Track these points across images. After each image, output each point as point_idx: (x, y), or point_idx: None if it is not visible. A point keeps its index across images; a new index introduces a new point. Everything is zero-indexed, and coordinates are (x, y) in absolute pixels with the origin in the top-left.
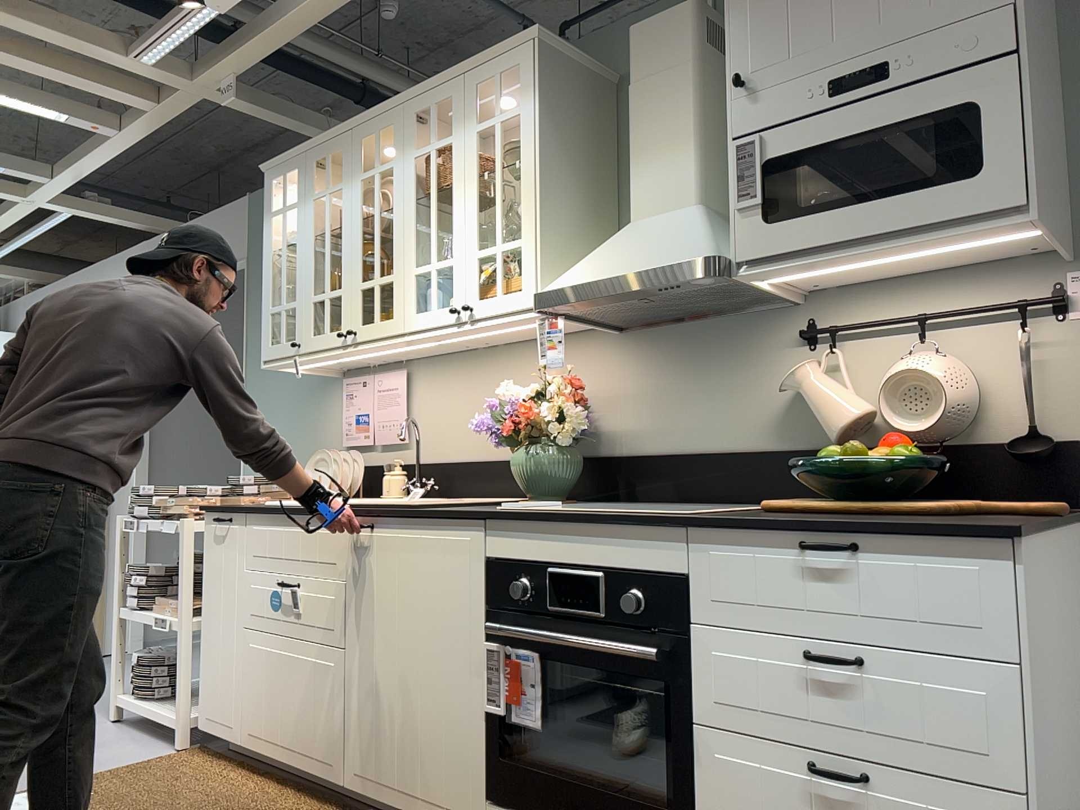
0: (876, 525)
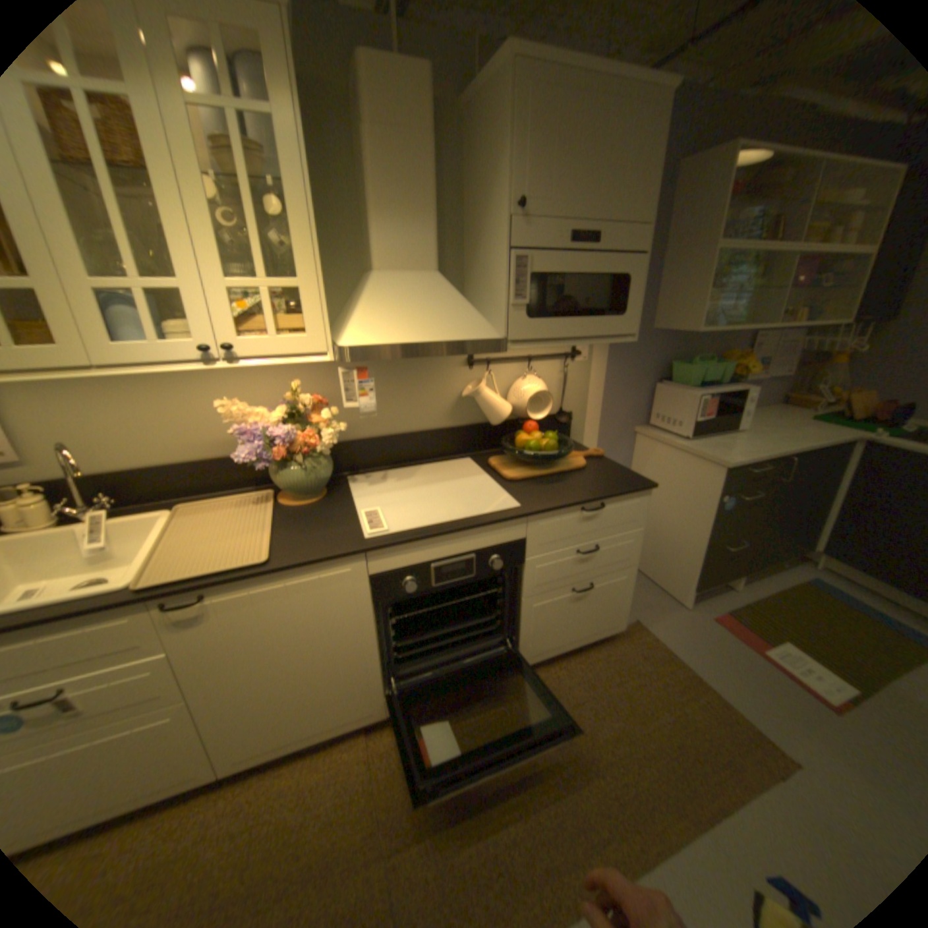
0: (615, 496)
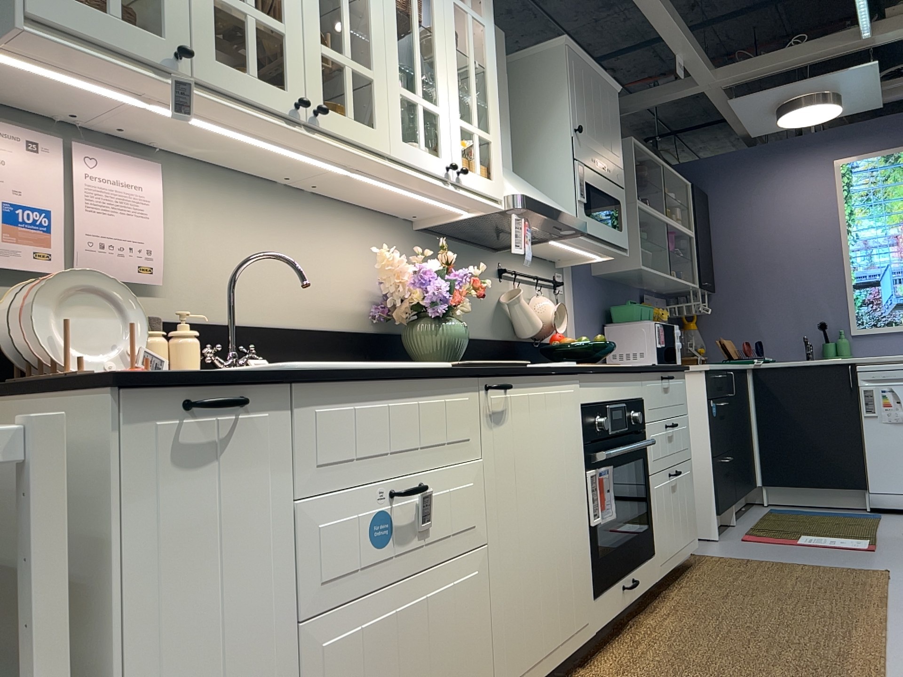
0: (676, 367)
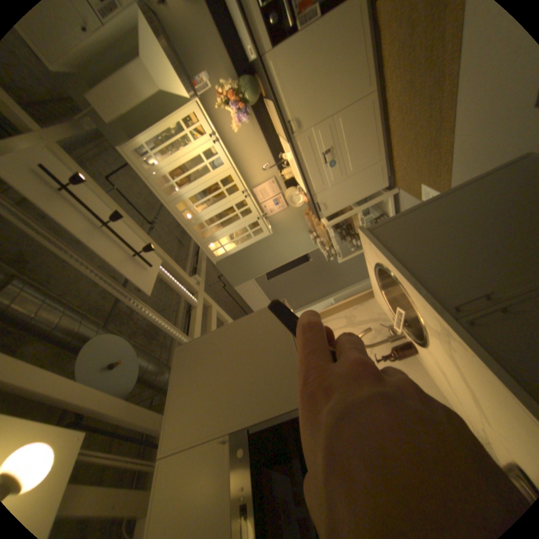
0: None
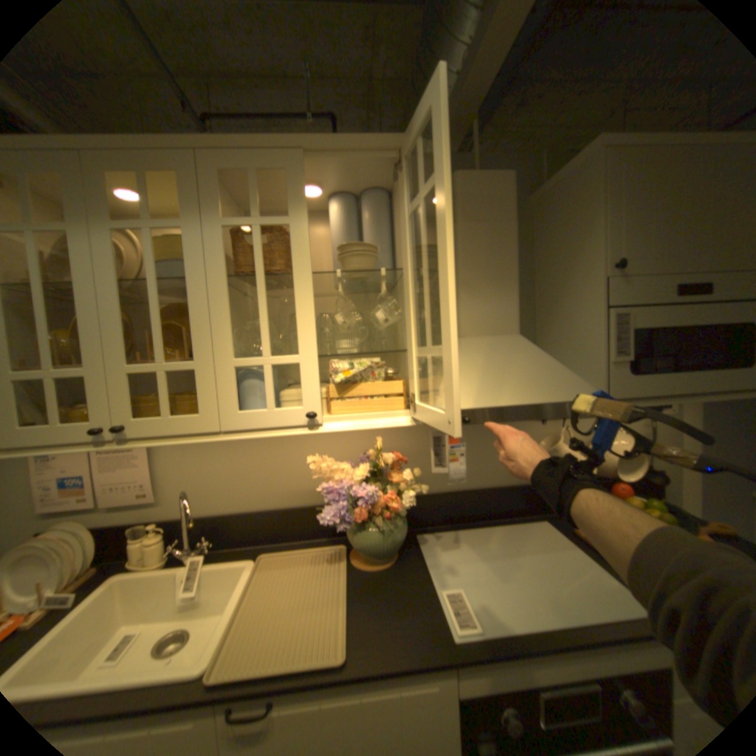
0: None
